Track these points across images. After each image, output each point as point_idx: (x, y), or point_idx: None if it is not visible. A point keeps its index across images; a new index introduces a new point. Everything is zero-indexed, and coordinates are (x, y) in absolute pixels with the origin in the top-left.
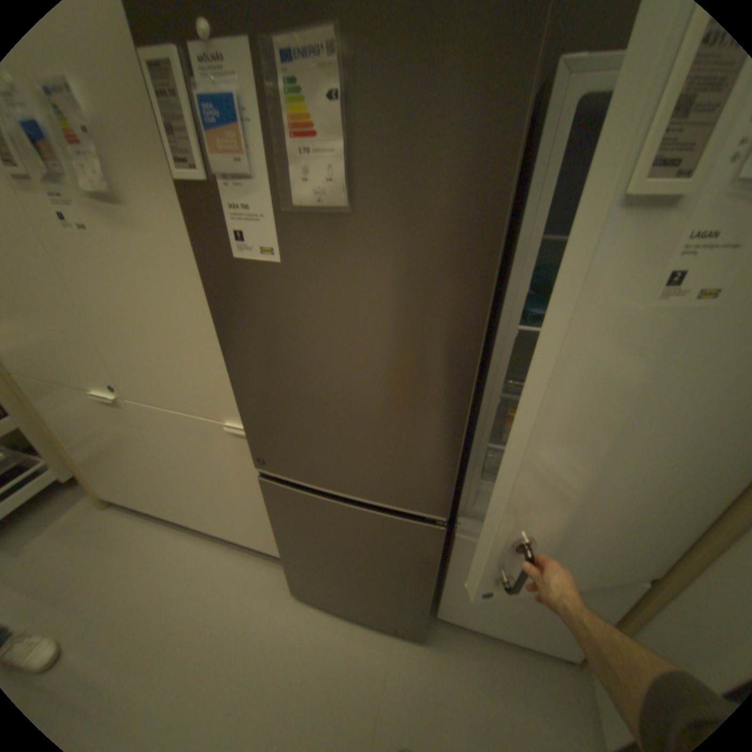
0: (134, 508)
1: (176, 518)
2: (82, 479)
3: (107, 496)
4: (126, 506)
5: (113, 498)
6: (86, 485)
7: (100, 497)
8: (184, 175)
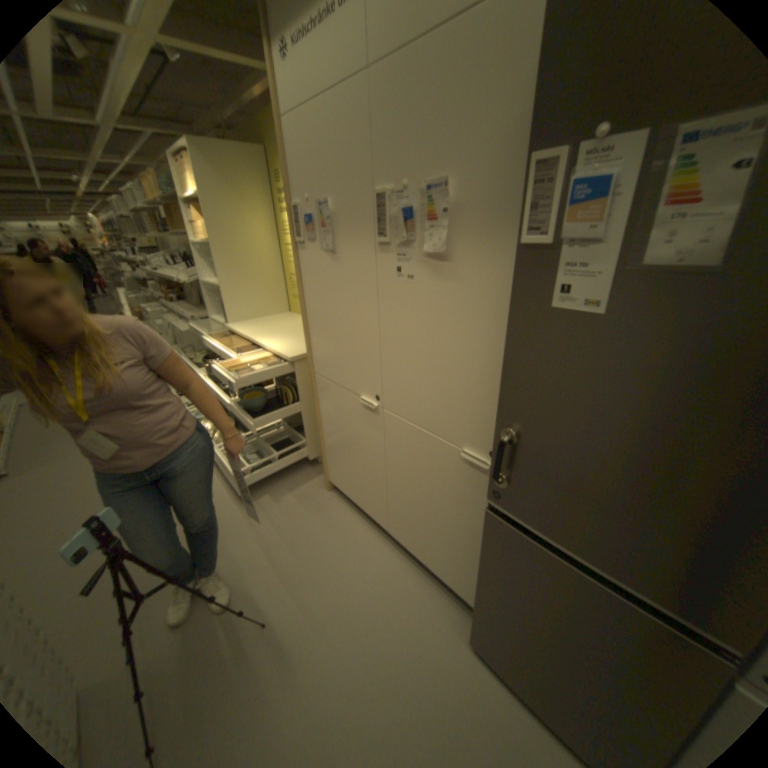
0: (352, 498)
1: (382, 519)
2: (326, 461)
3: (337, 480)
4: (348, 494)
5: (341, 483)
6: (327, 467)
7: (332, 480)
8: (531, 239)
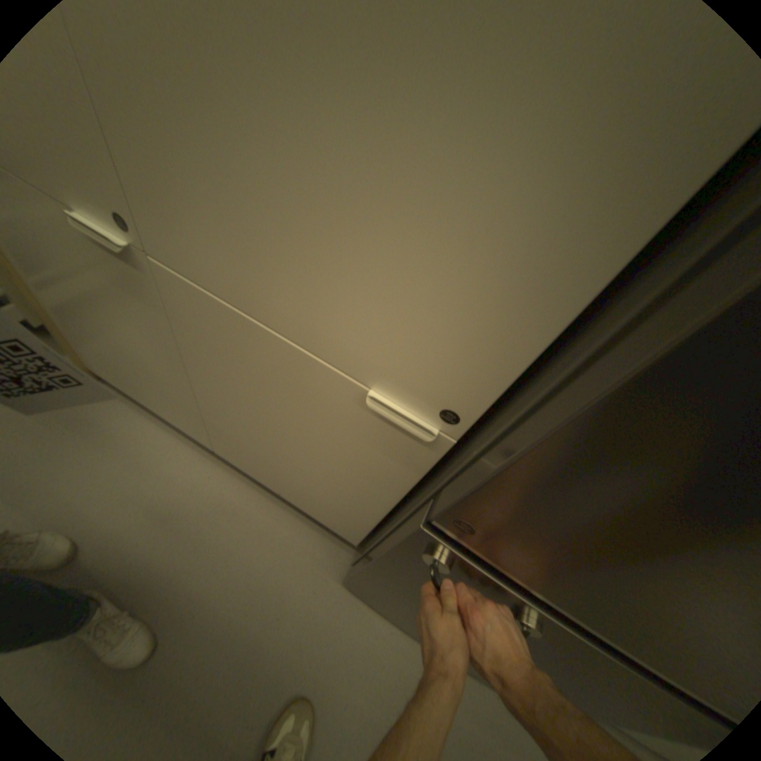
0: (139, 400)
1: (200, 437)
2: (63, 338)
3: (101, 371)
4: (129, 393)
5: (110, 377)
6: (70, 348)
7: (91, 368)
8: None
